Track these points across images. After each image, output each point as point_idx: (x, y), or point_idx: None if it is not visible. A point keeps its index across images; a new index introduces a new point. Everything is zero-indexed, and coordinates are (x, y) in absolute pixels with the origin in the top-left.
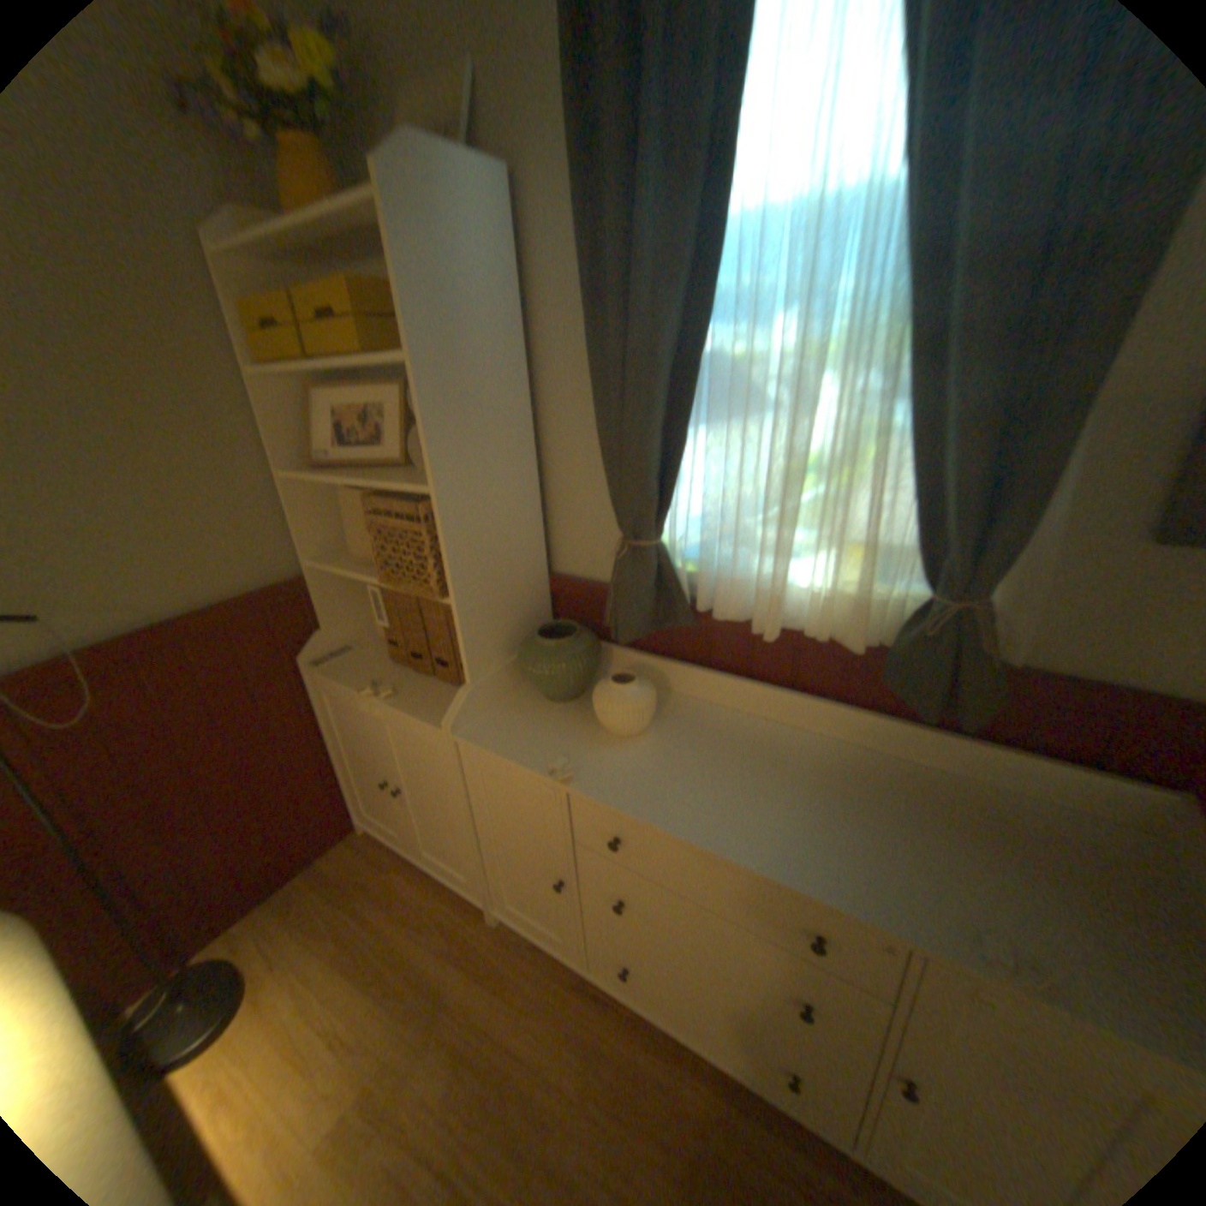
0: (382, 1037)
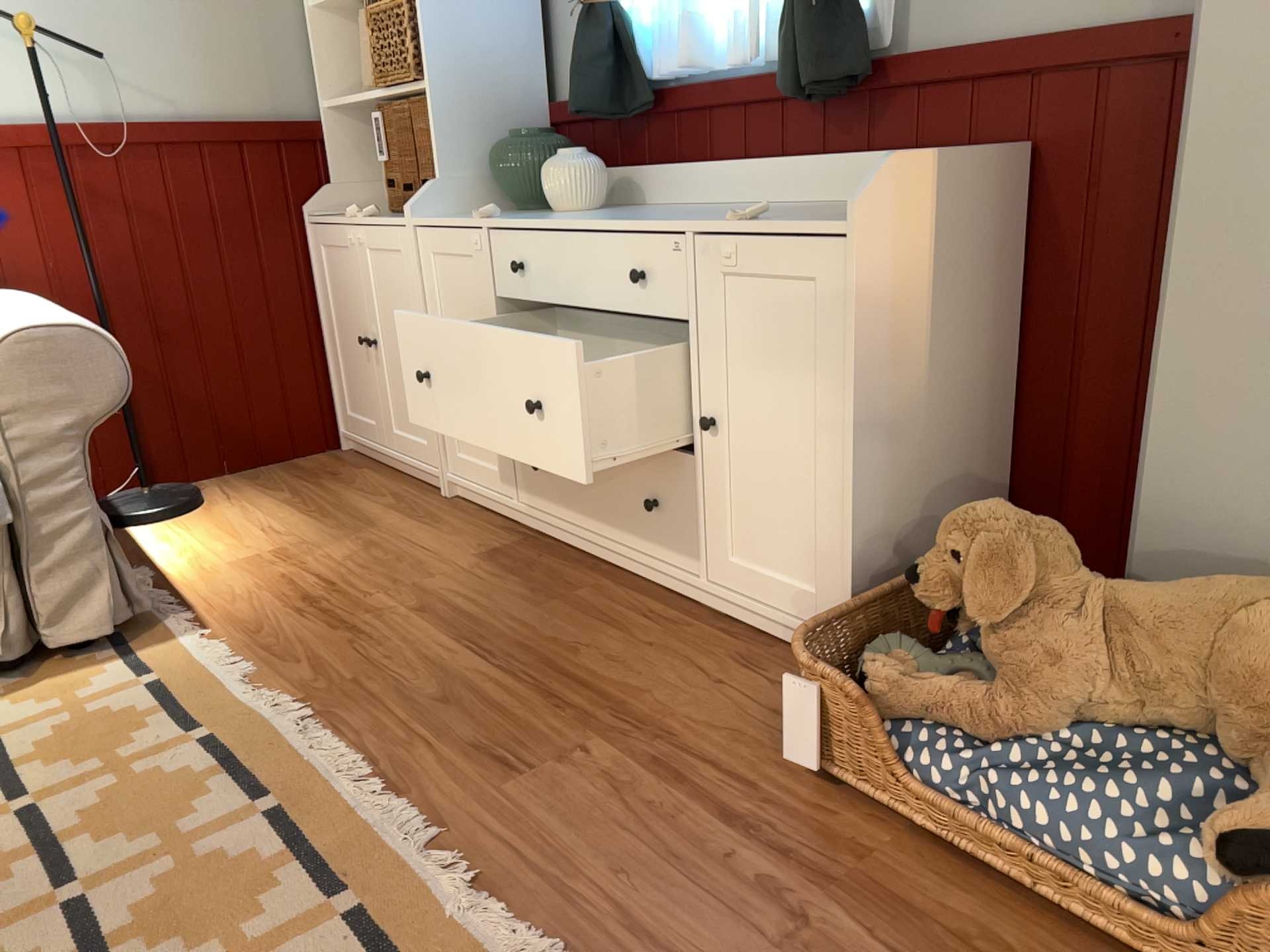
0: (309, 531)
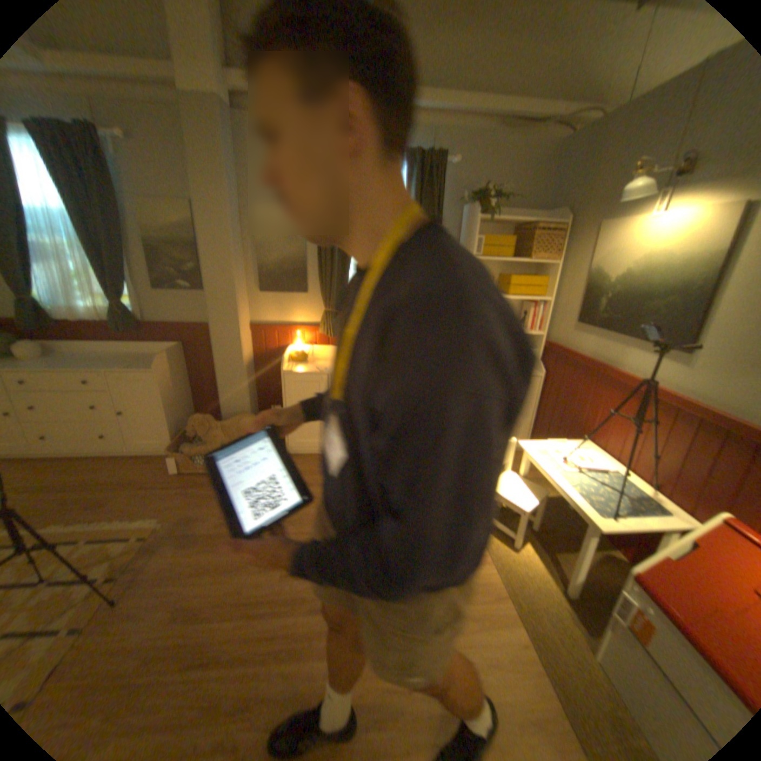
0: None
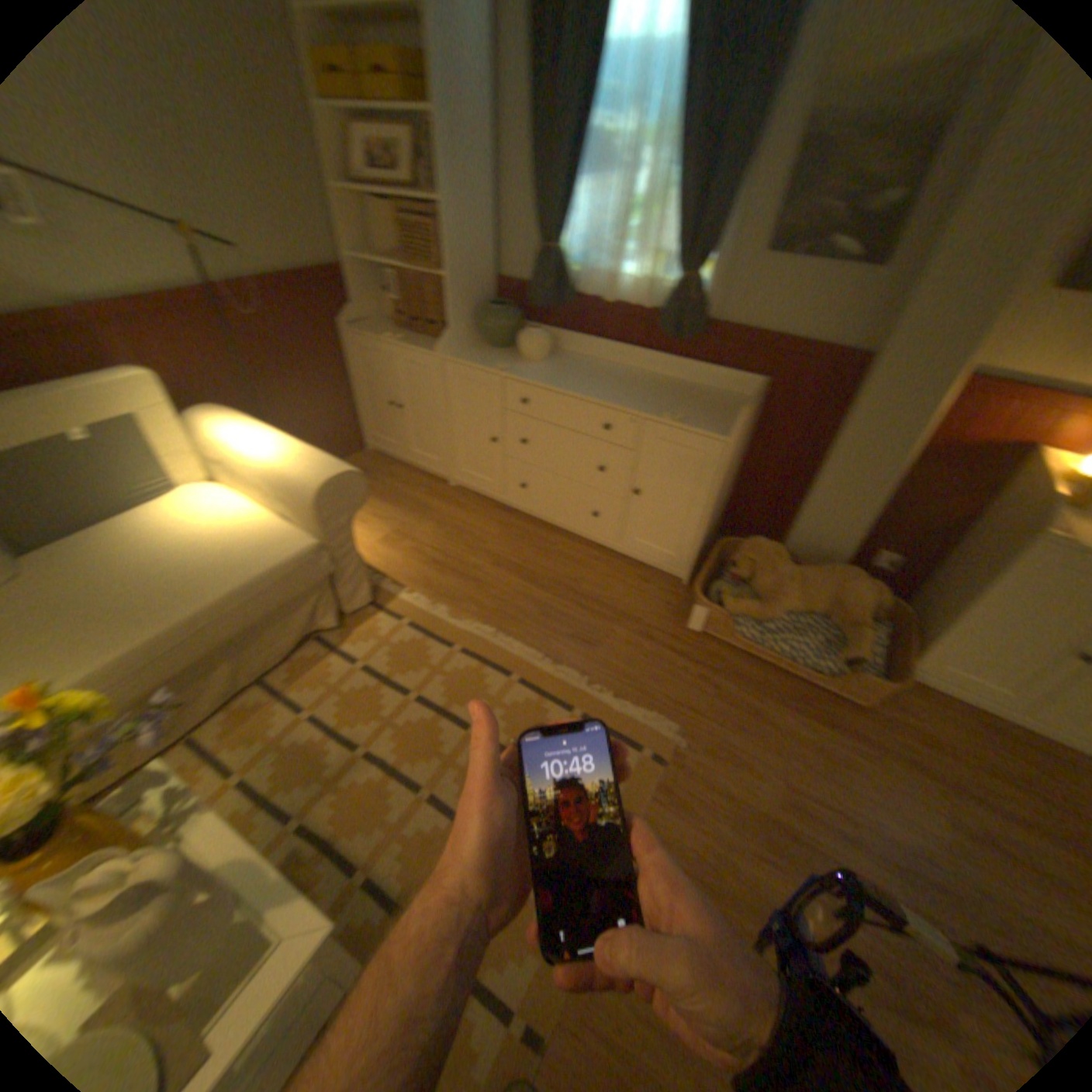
0: (402, 516)
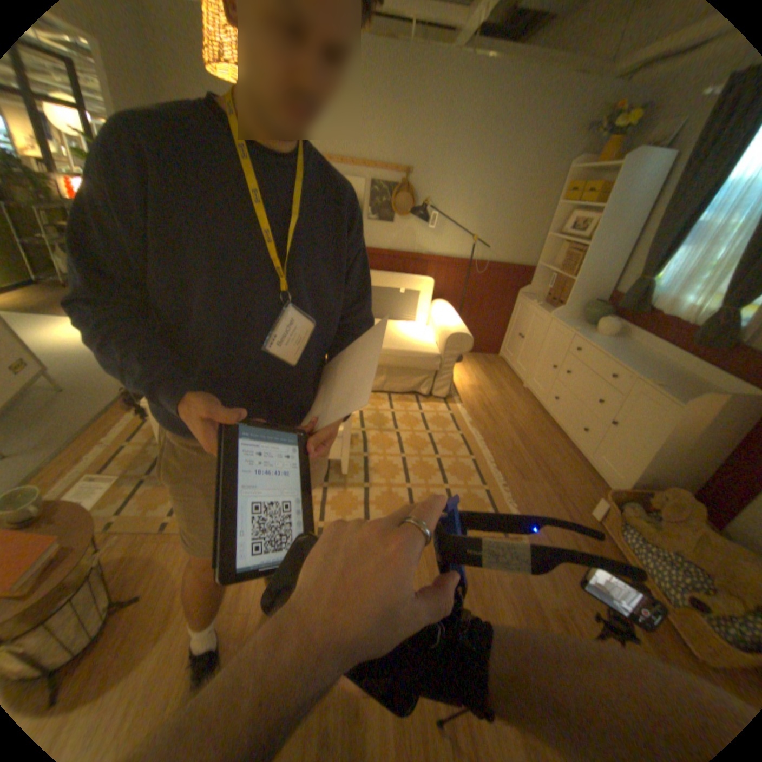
0: (486, 384)
